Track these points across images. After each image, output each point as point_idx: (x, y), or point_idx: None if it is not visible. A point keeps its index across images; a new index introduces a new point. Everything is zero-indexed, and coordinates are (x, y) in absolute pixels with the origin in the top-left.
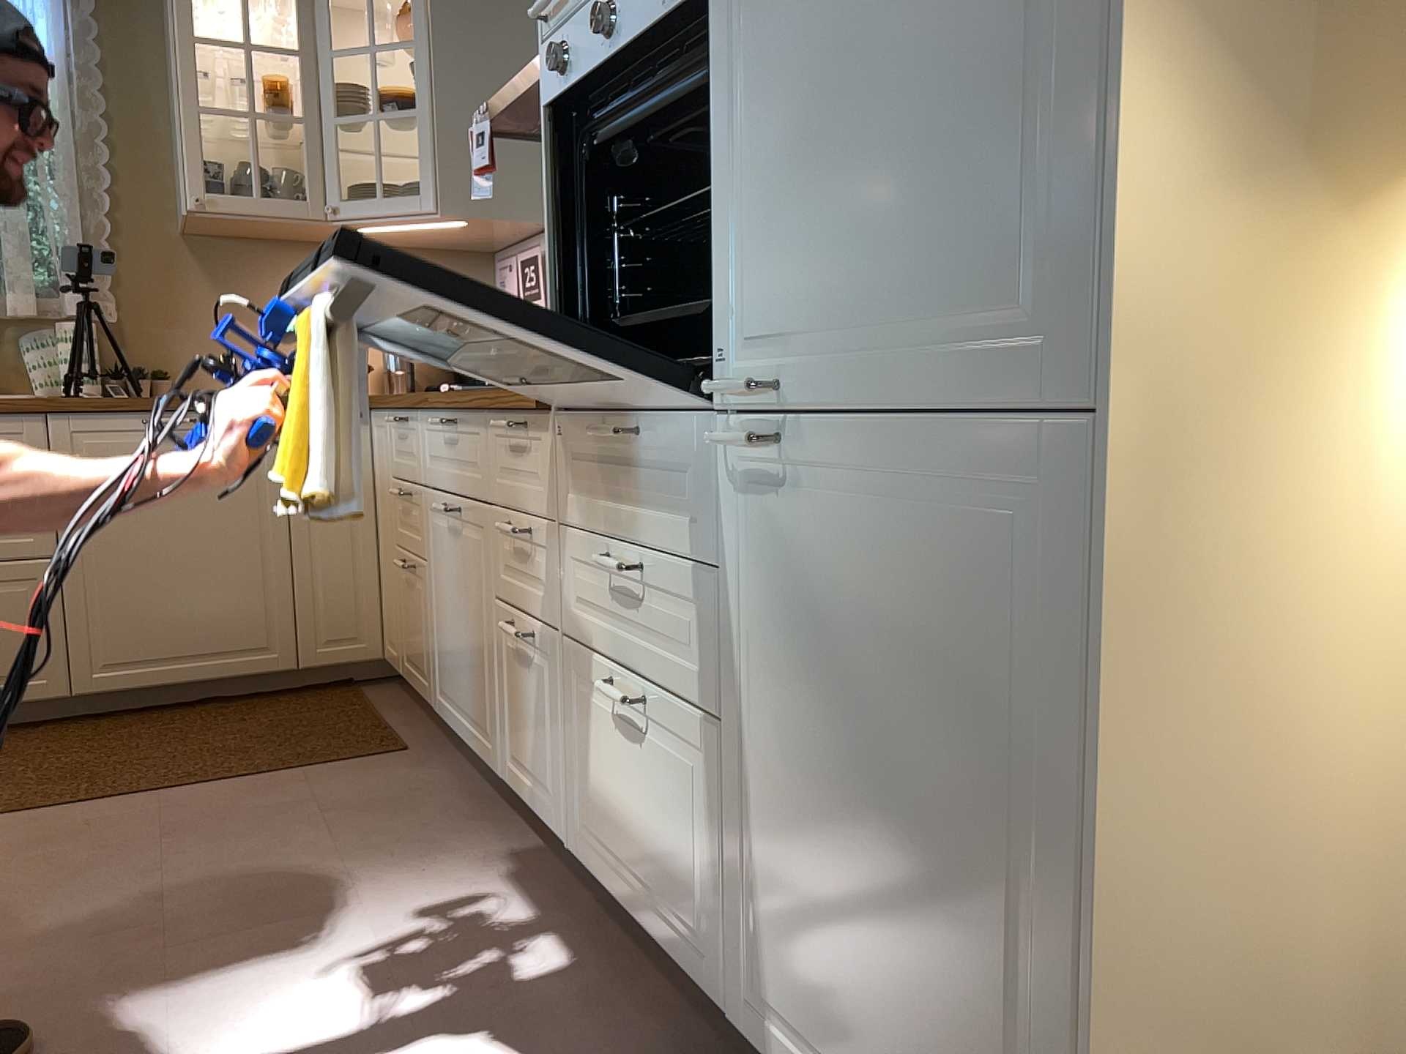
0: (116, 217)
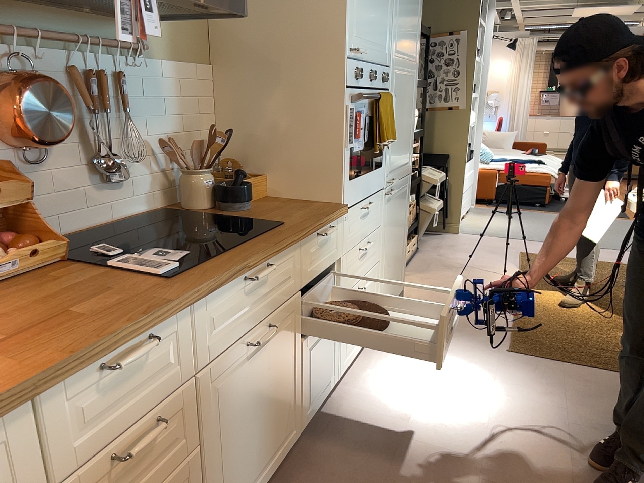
0: None
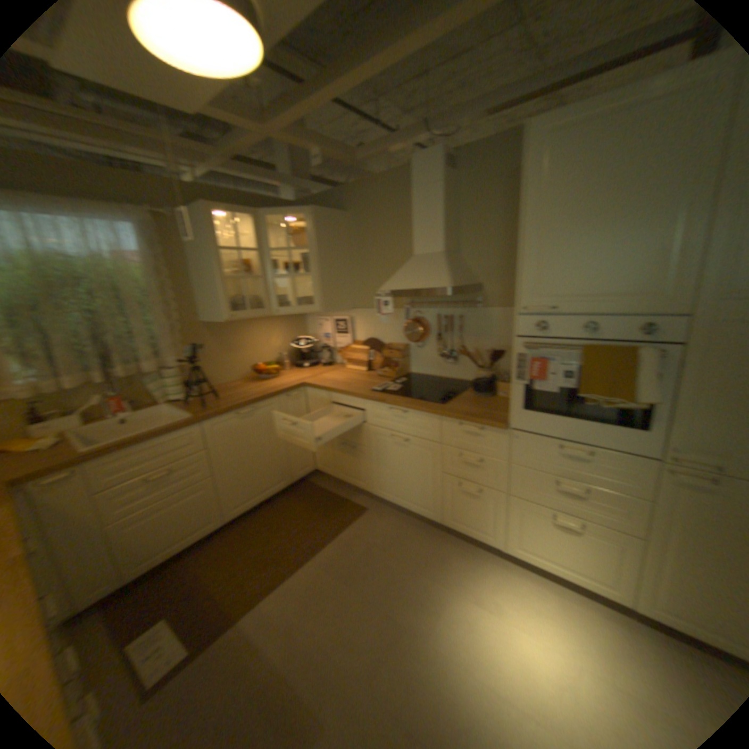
0: (176, 320)
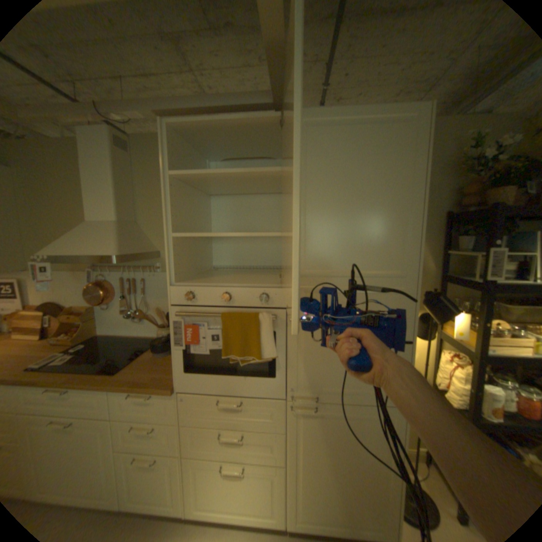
0: None
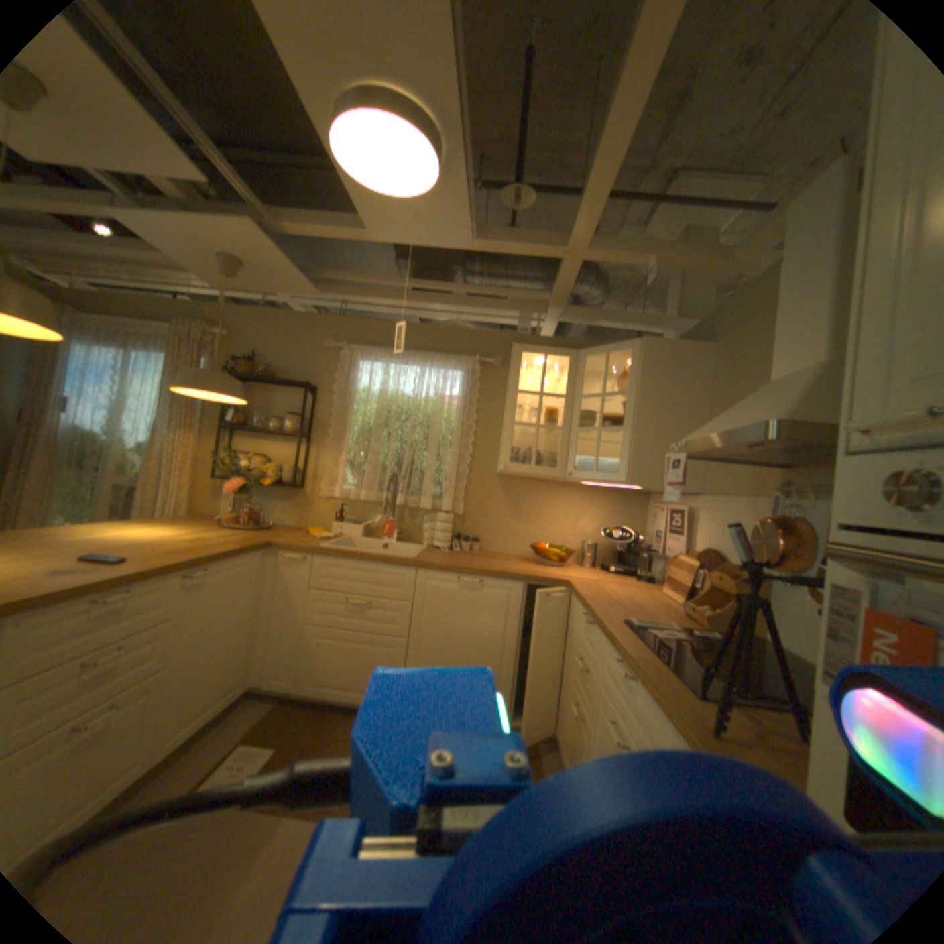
0: (471, 466)
